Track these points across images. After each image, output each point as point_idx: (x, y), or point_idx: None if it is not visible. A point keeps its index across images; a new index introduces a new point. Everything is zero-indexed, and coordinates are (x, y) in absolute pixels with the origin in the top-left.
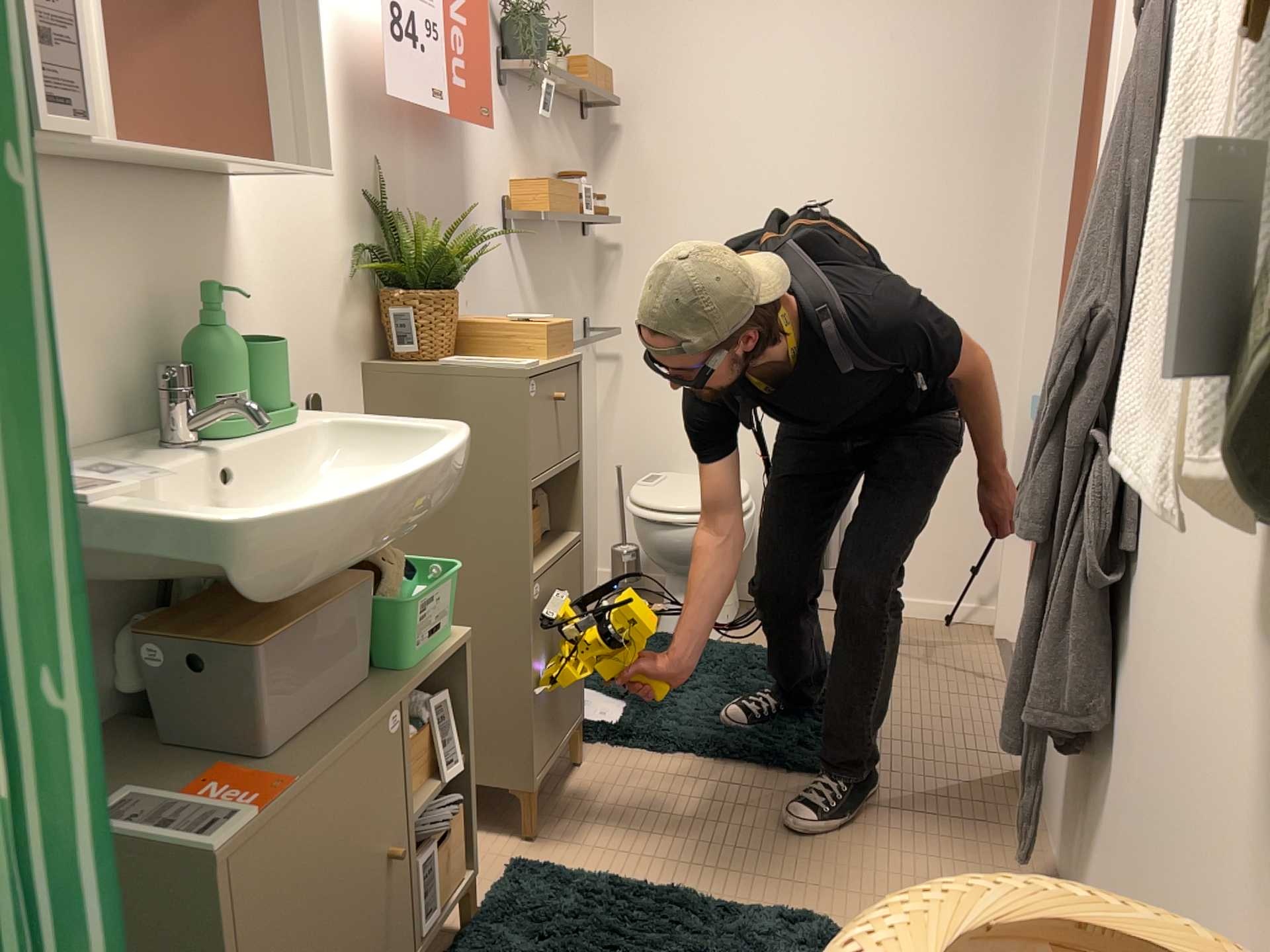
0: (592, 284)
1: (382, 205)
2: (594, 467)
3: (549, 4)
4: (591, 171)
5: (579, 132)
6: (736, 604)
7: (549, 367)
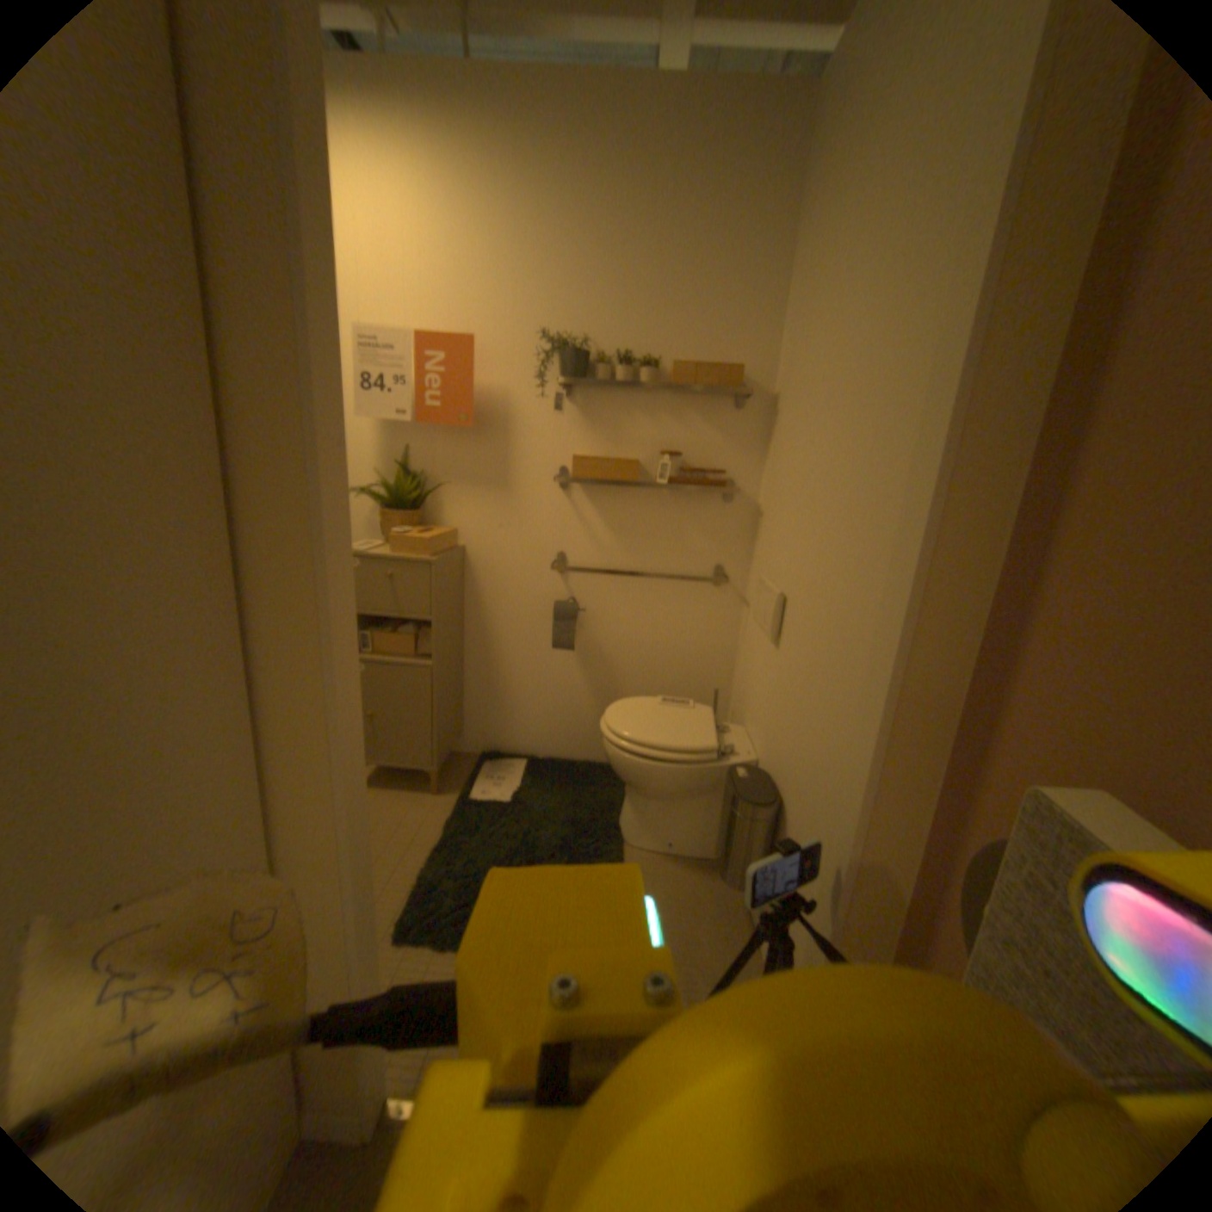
0: (743, 538)
1: (408, 464)
2: (723, 681)
3: (671, 316)
4: (757, 443)
5: (728, 411)
6: (702, 846)
7: (377, 554)
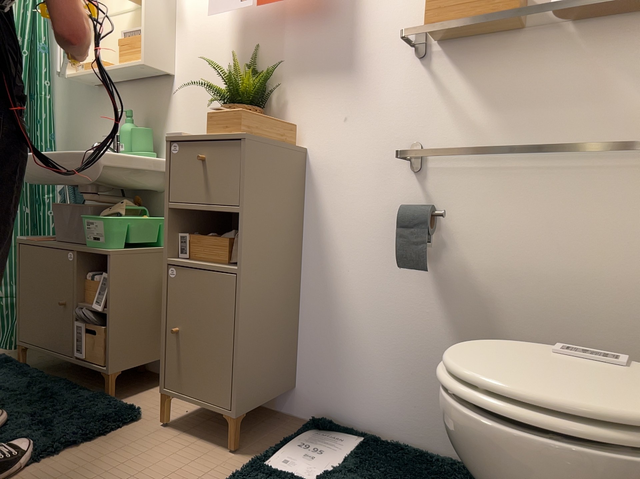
0: None
1: (256, 69)
2: None
3: None
4: None
5: None
6: None
7: (194, 139)
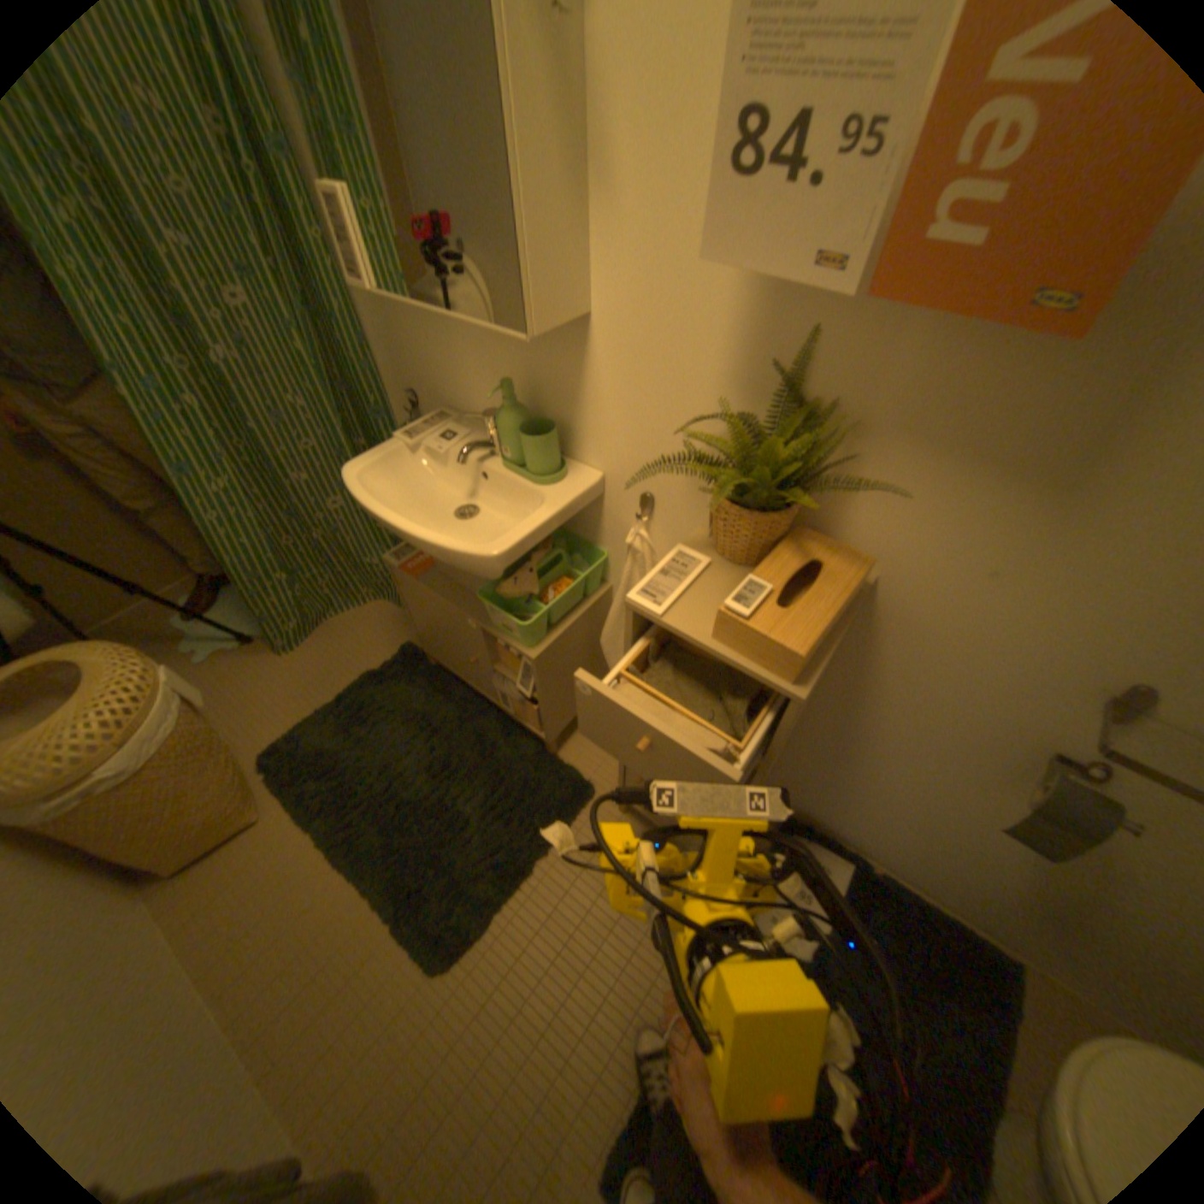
0: None
1: (799, 379)
2: None
3: None
4: None
5: None
6: None
7: (682, 635)
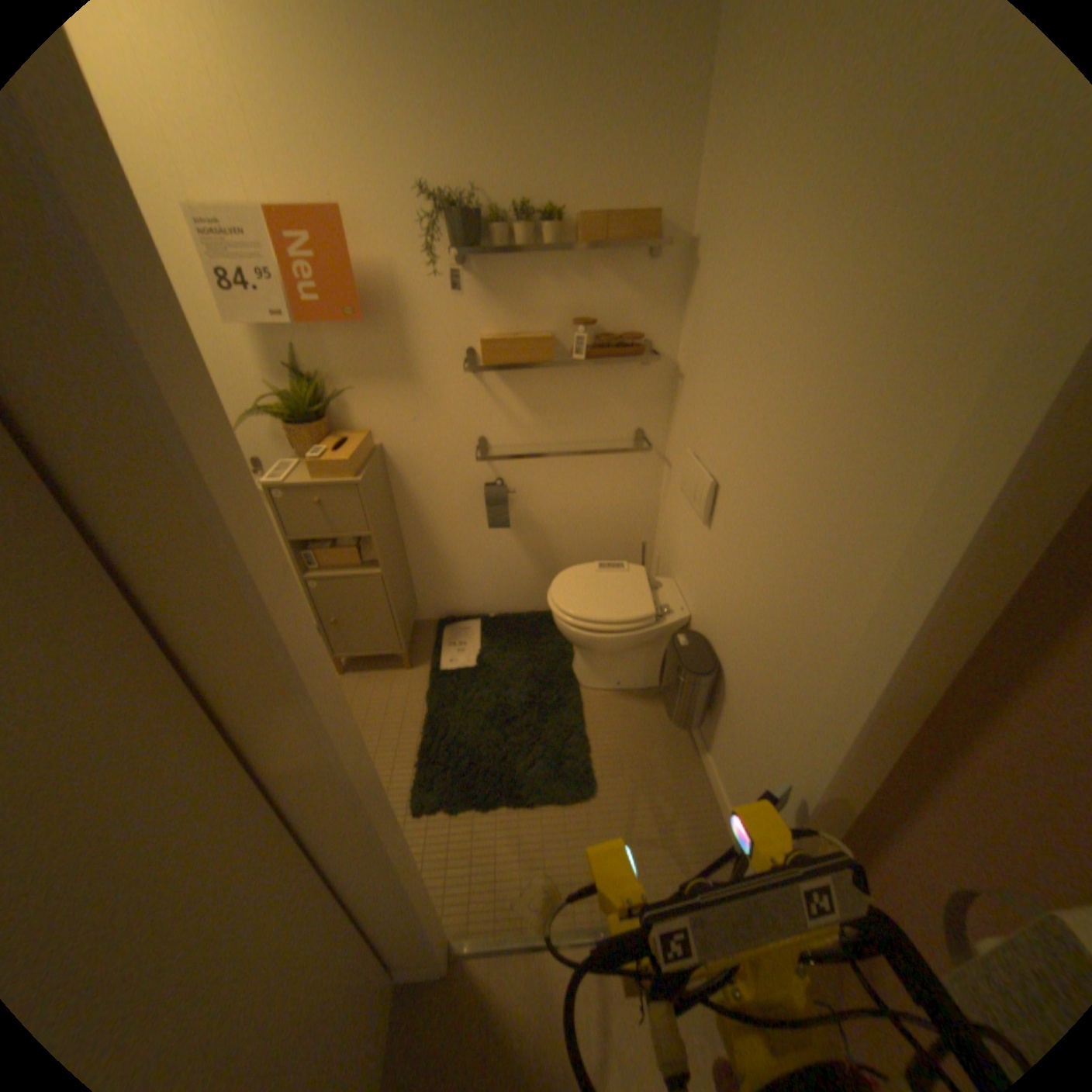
0: (660, 403)
1: (297, 369)
2: (645, 534)
3: (569, 153)
4: (672, 302)
5: (641, 269)
6: (643, 682)
7: (298, 486)
